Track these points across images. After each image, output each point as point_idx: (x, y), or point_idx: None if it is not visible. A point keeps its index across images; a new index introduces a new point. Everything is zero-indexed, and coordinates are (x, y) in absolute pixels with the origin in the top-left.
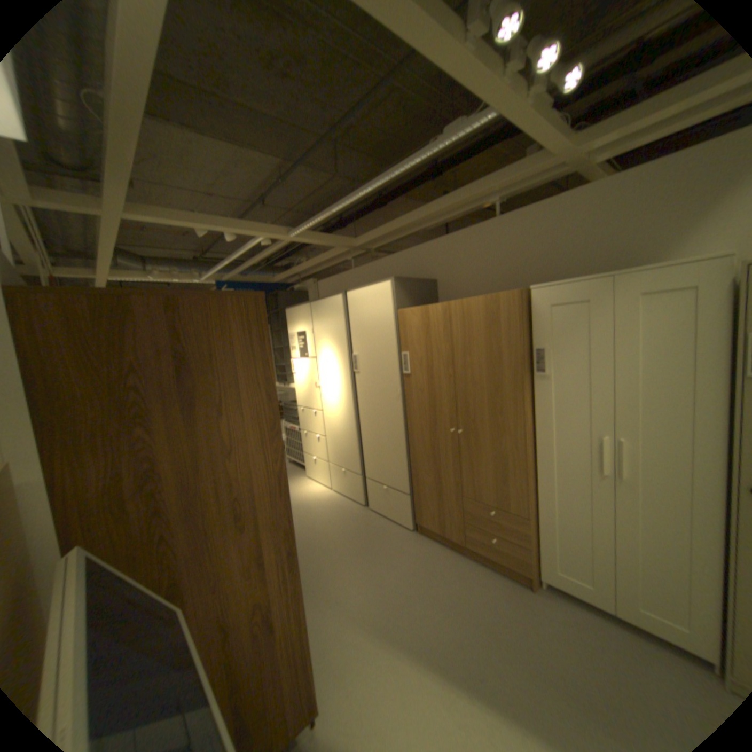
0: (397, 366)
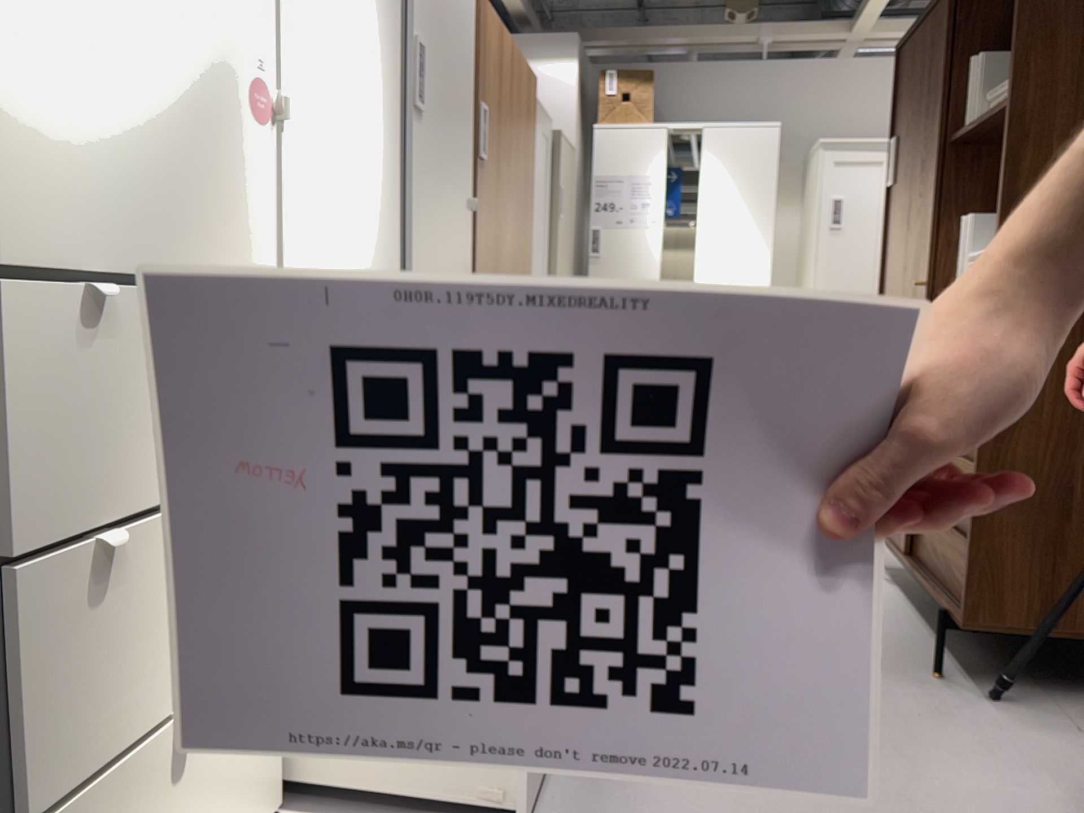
0: (468, 129)
